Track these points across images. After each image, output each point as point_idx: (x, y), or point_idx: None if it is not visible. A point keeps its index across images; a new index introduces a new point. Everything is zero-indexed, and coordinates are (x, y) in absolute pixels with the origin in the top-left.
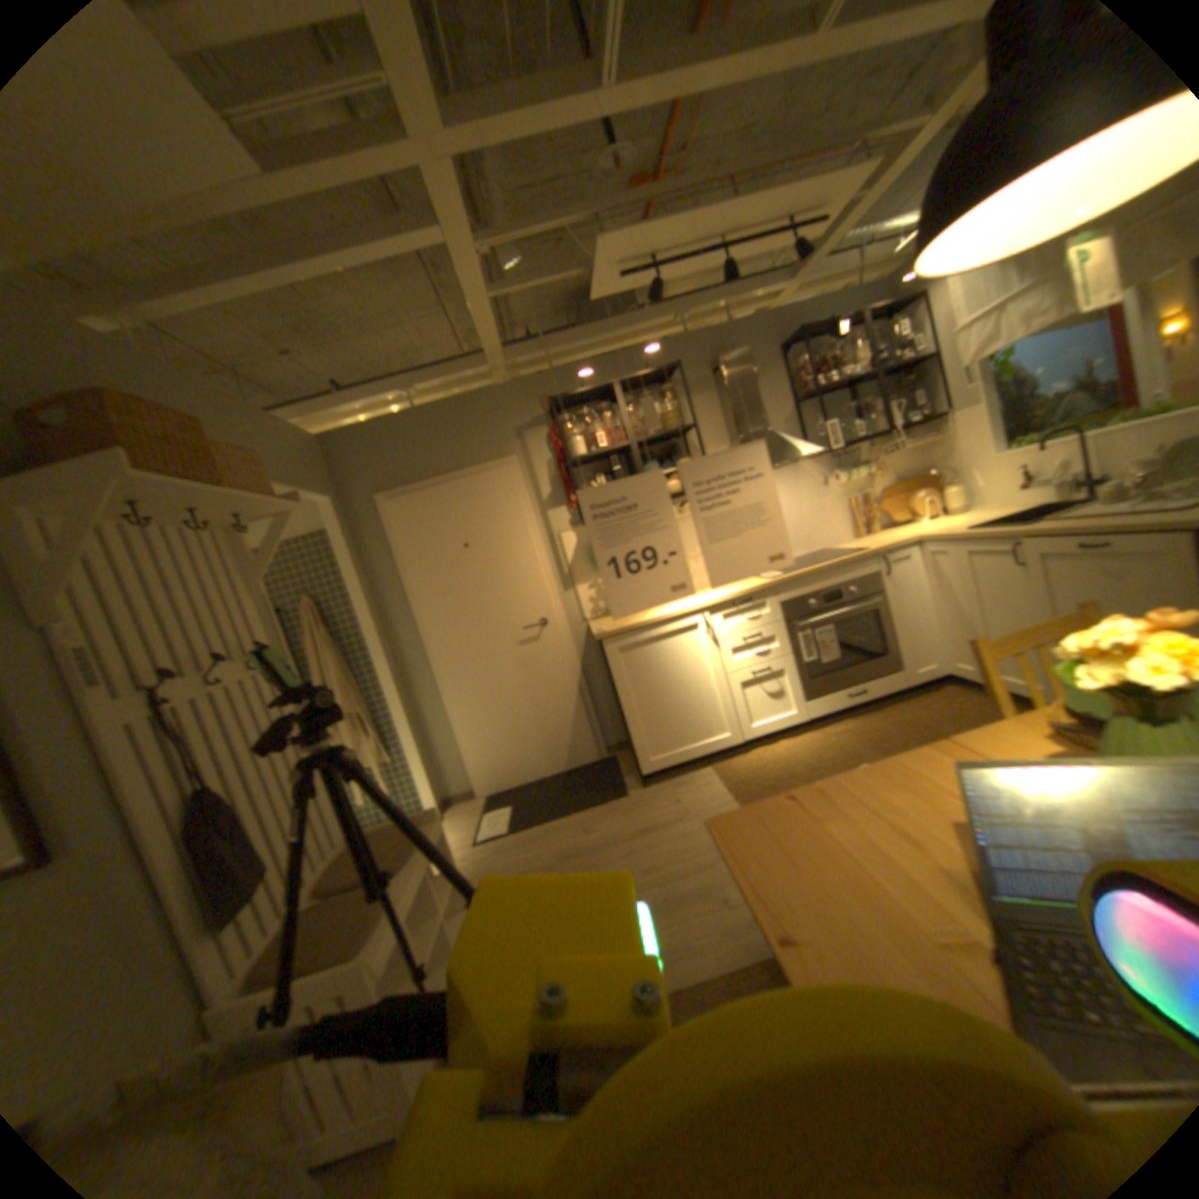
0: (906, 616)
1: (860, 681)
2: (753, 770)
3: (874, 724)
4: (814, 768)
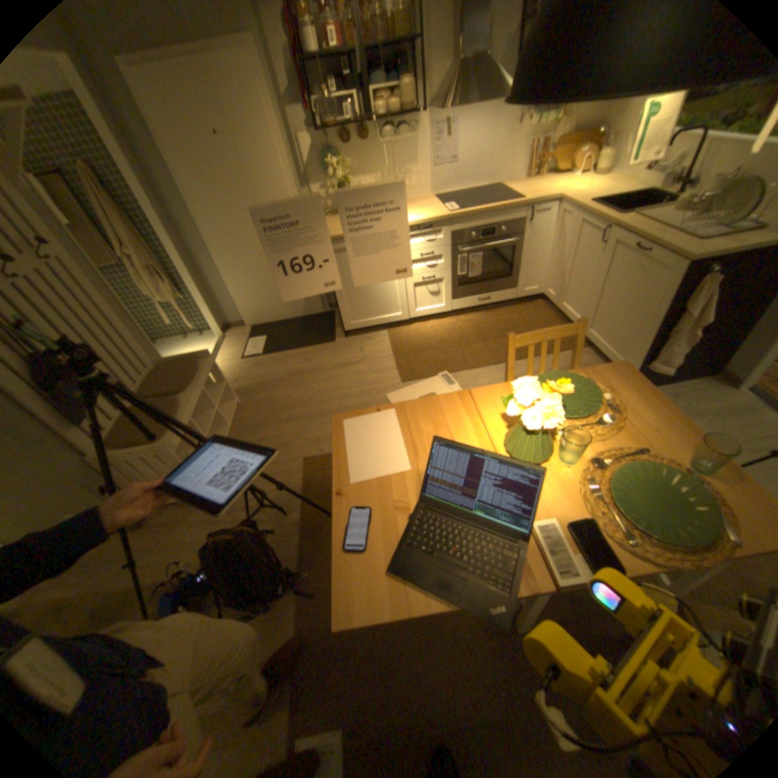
0: (534, 250)
1: (490, 291)
2: (409, 340)
3: (487, 320)
4: (443, 344)
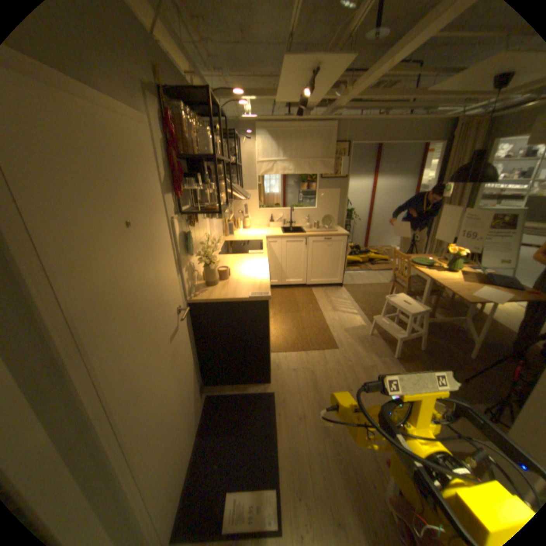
0: None
1: None
2: (287, 341)
3: (276, 308)
4: (297, 327)
